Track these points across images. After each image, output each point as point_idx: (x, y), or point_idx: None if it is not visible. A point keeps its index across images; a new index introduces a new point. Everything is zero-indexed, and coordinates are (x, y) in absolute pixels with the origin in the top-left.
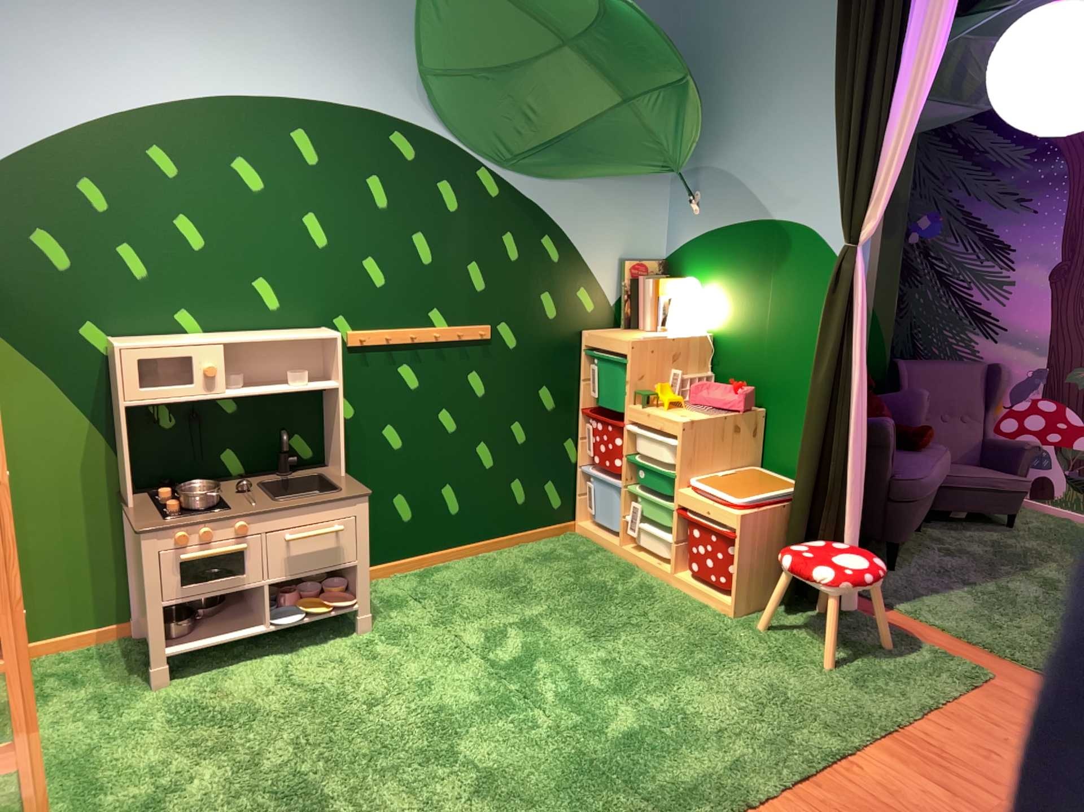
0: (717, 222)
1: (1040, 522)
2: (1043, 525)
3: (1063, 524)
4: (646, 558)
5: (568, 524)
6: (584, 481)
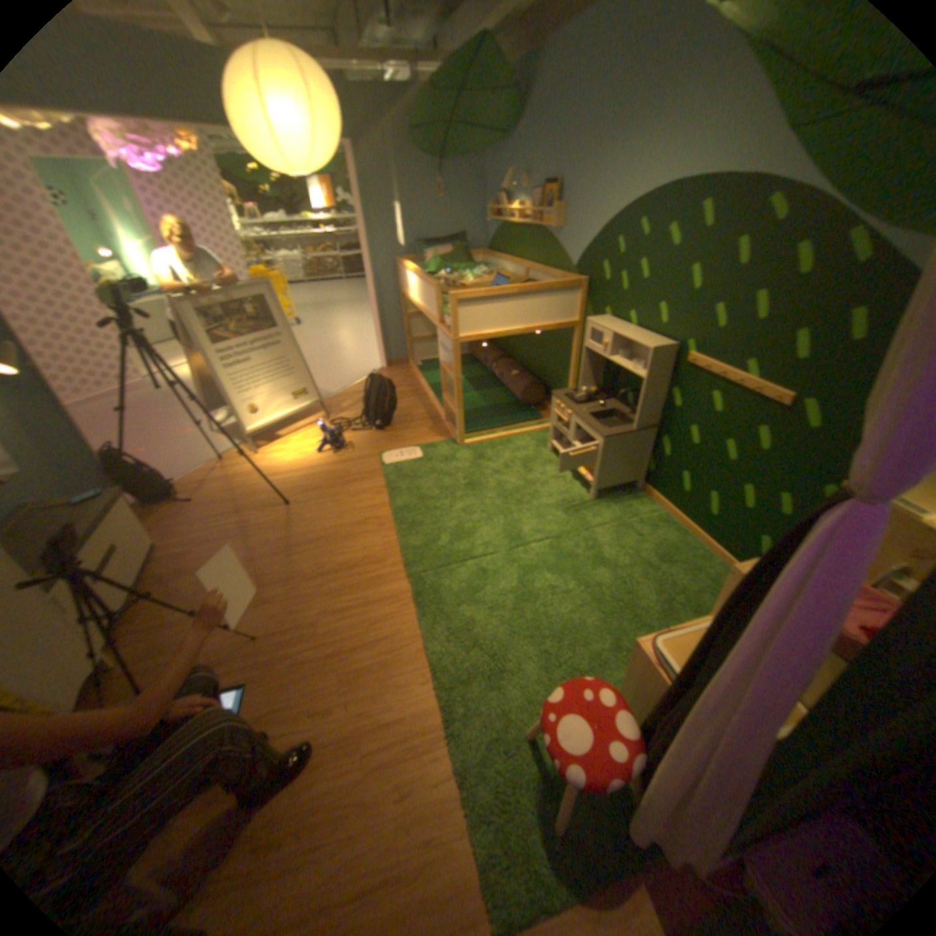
0: None
1: None
2: None
3: None
4: None
5: None
6: None
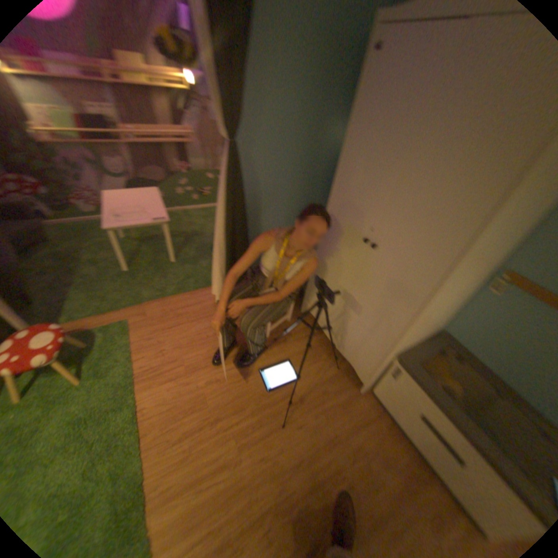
0: None
1: (52, 232)
2: (56, 234)
3: (62, 228)
4: None
5: None
6: None
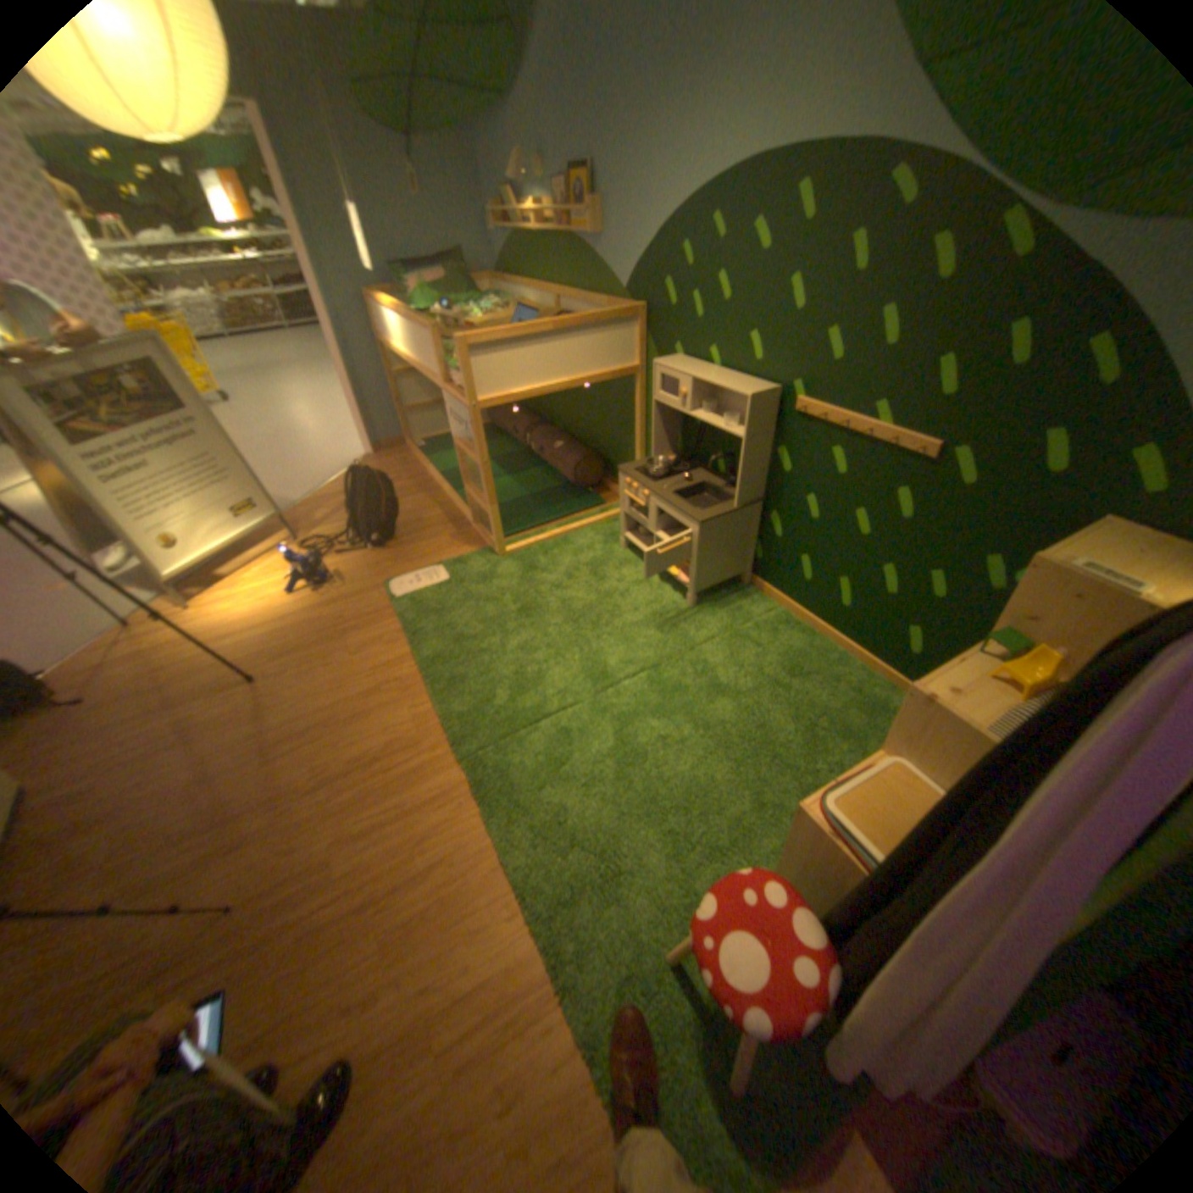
0: None
1: None
2: None
3: None
4: None
5: None
6: None
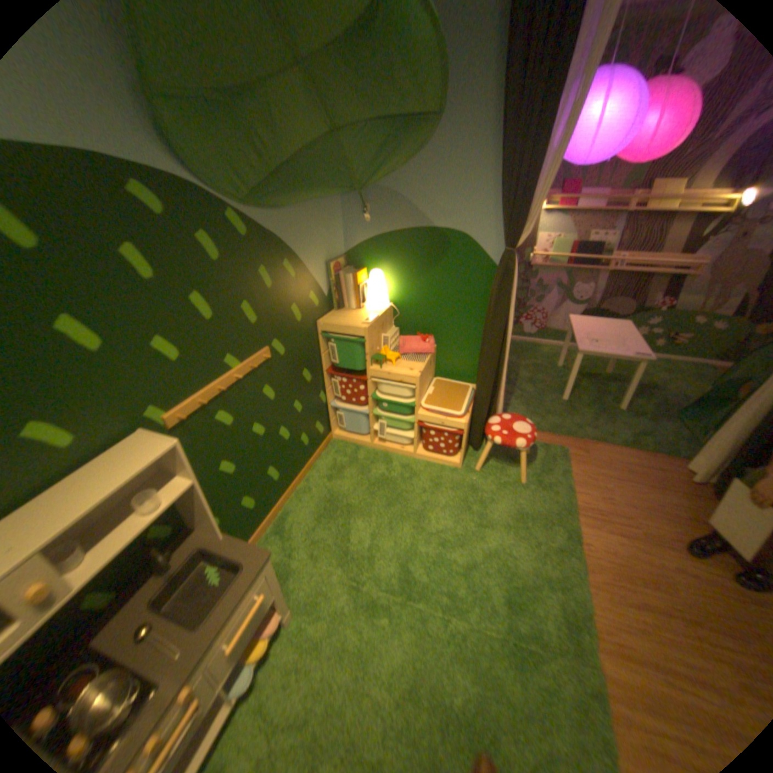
0: (387, 229)
1: None
2: None
3: None
4: (390, 445)
5: (328, 436)
6: (332, 410)
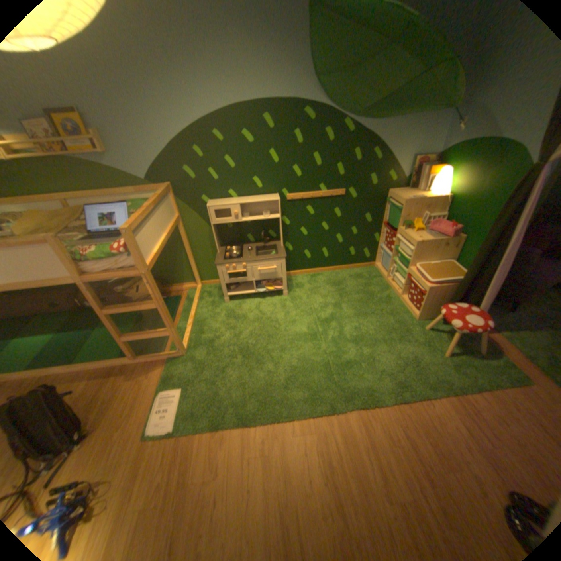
0: (470, 136)
1: None
2: None
3: None
4: (394, 285)
5: (371, 263)
6: (380, 249)
